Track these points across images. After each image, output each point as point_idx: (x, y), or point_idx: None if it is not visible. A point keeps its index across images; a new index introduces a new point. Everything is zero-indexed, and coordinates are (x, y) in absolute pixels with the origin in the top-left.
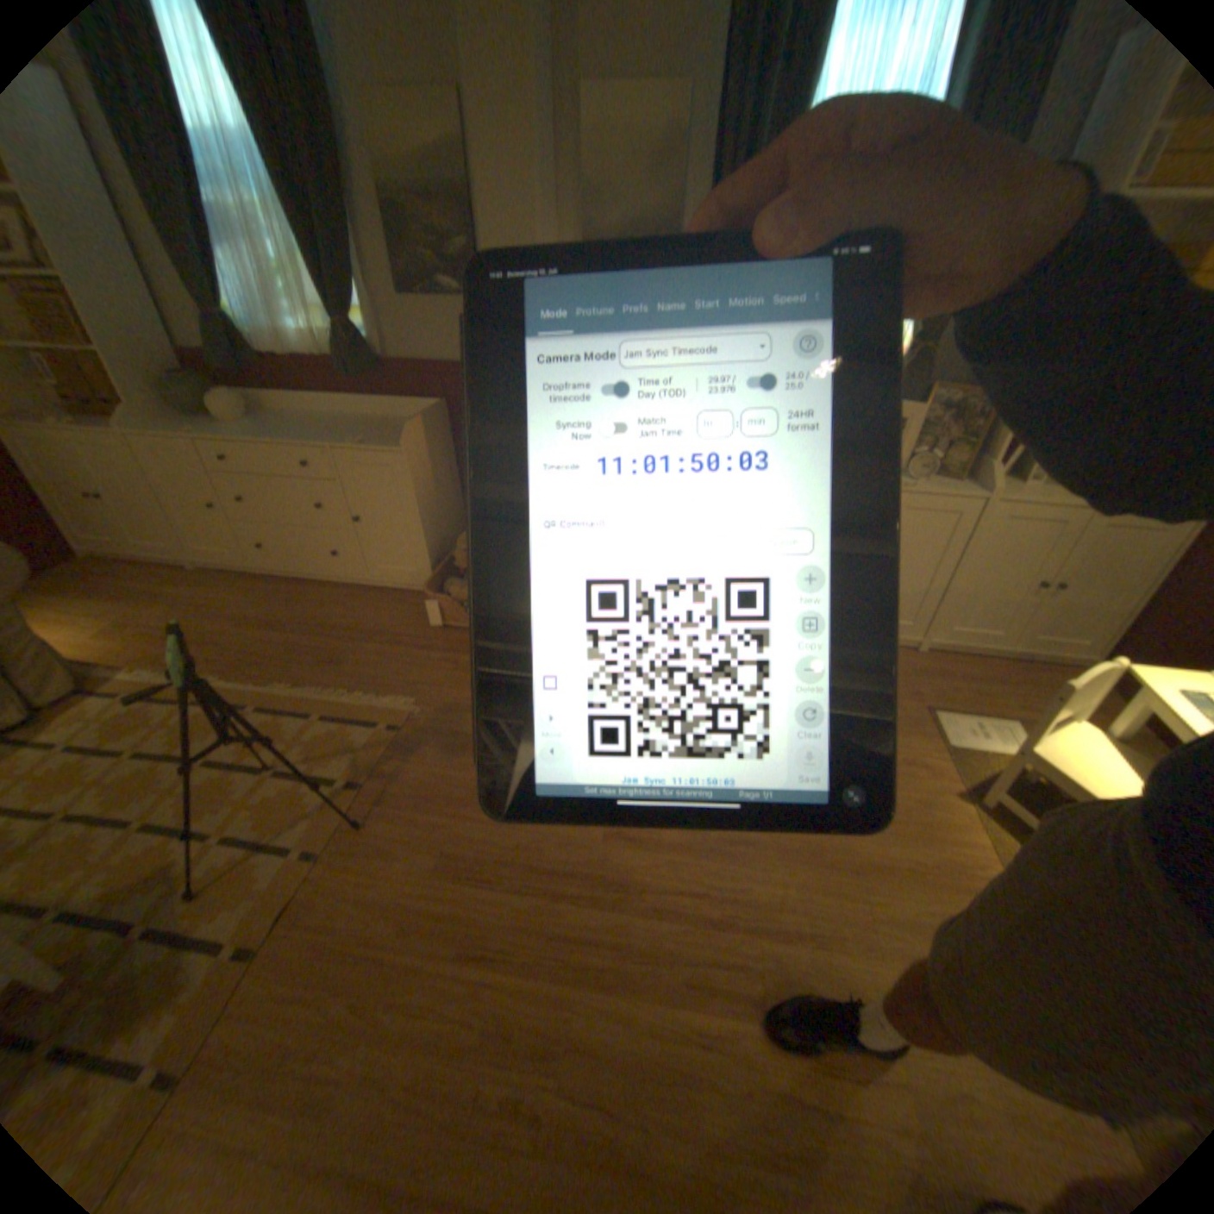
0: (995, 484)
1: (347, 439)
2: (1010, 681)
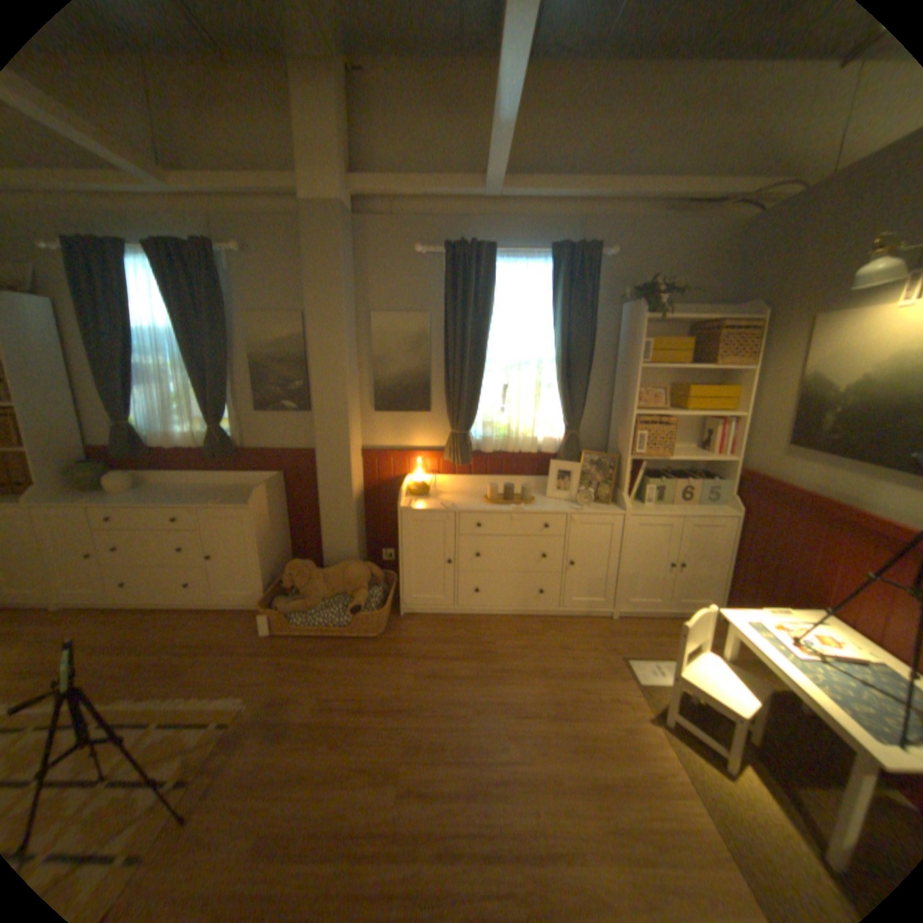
0: (626, 505)
1: (209, 500)
2: (673, 633)
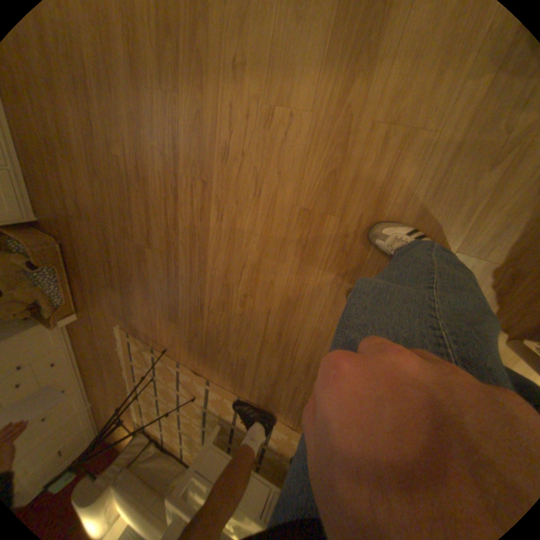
0: None
1: None
2: None
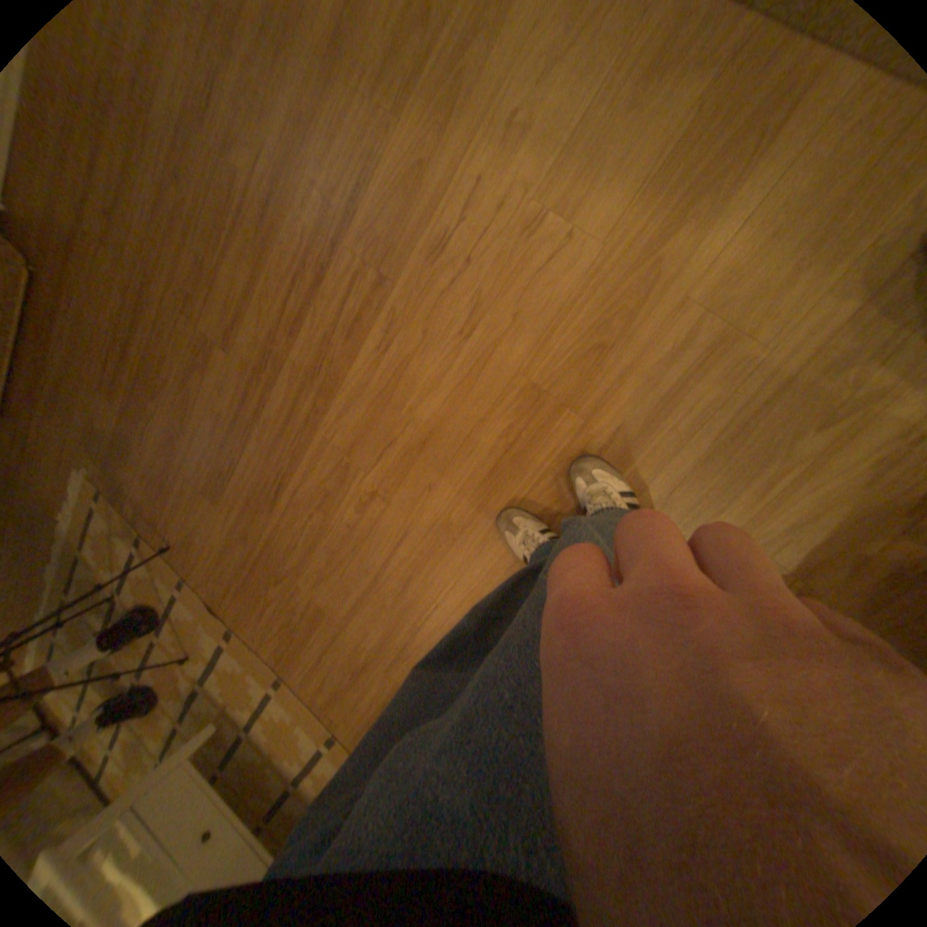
0: None
1: None
2: None
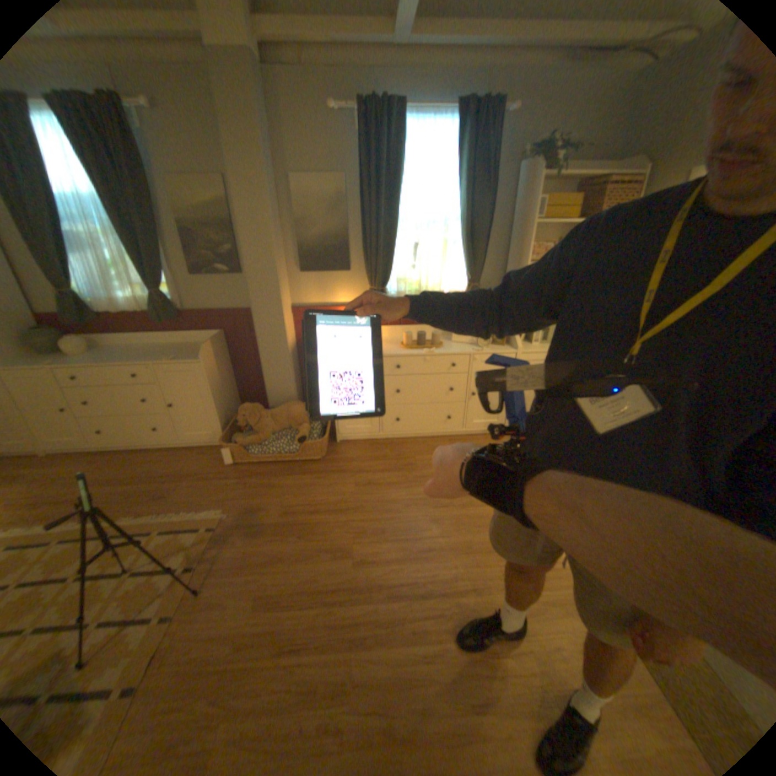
0: (518, 345)
1: (163, 357)
2: None
